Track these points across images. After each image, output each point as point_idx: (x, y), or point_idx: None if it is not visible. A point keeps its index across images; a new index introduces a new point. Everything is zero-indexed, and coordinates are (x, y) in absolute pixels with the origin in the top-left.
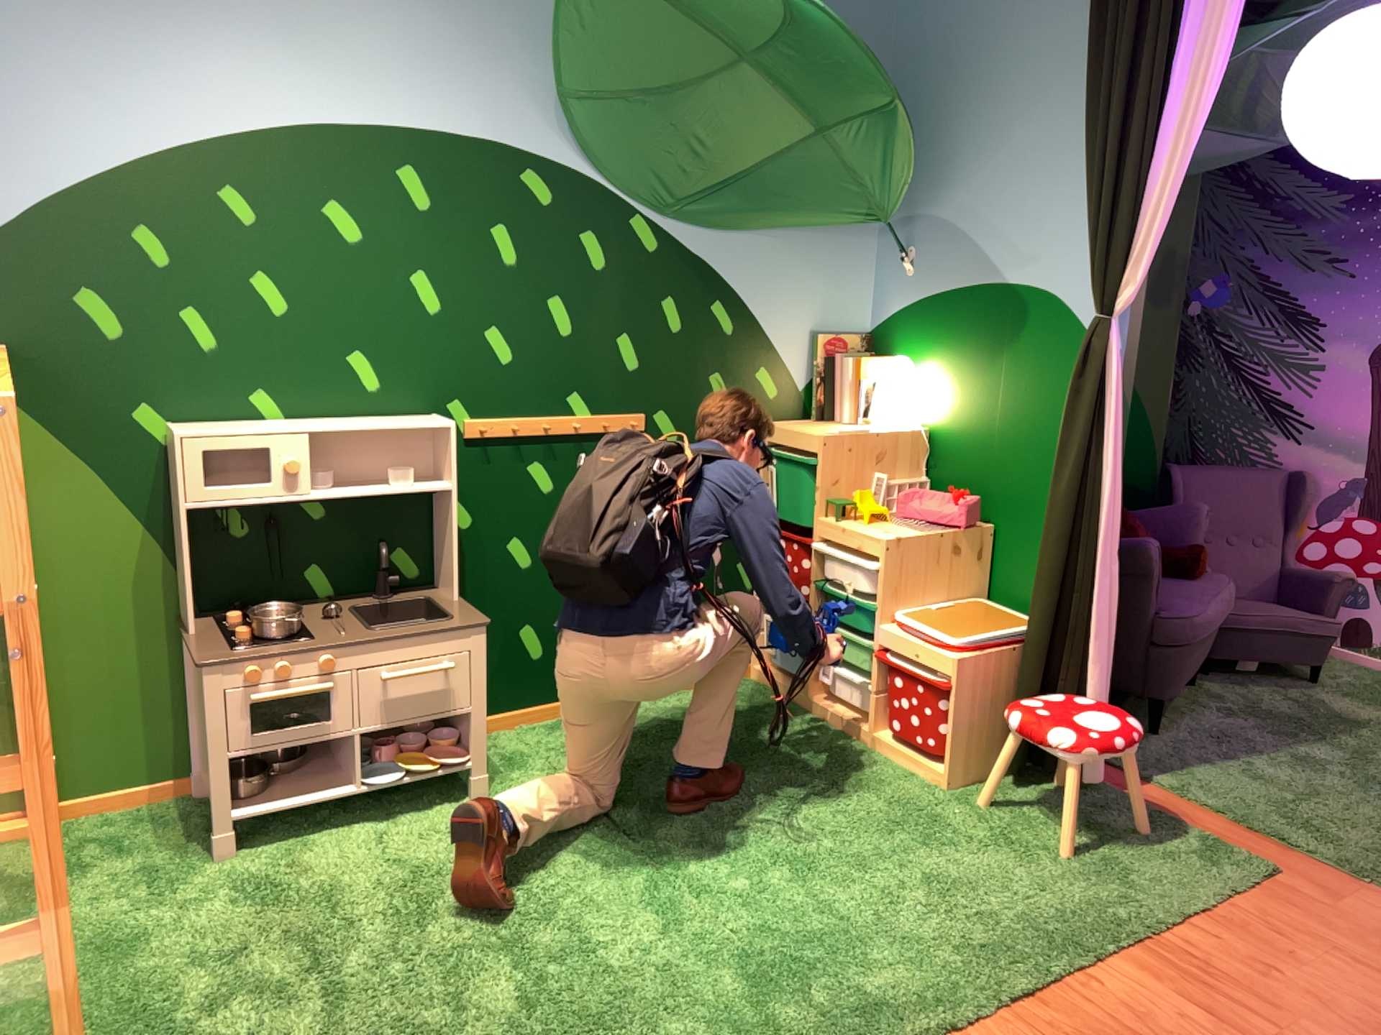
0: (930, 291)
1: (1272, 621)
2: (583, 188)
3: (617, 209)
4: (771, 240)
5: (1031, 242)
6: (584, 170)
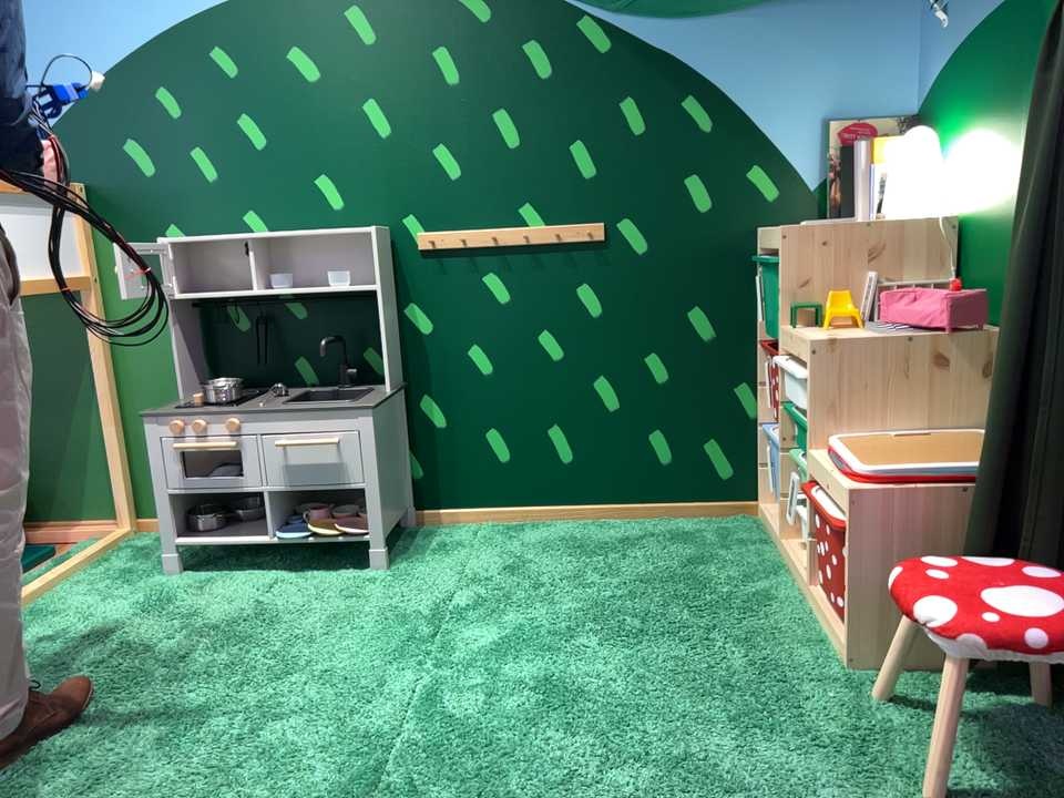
0: (964, 29)
1: None
2: None
3: (558, 7)
4: (759, 14)
5: None
6: None
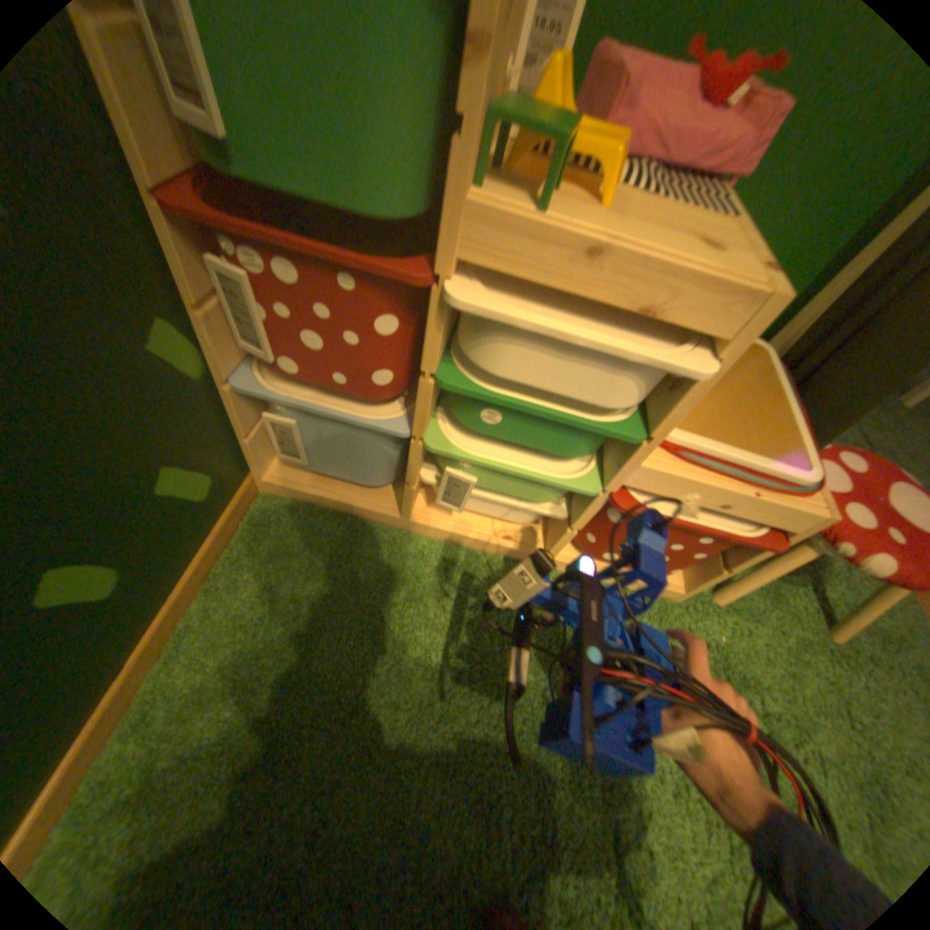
0: None
1: None
2: None
3: None
4: None
5: None
6: None
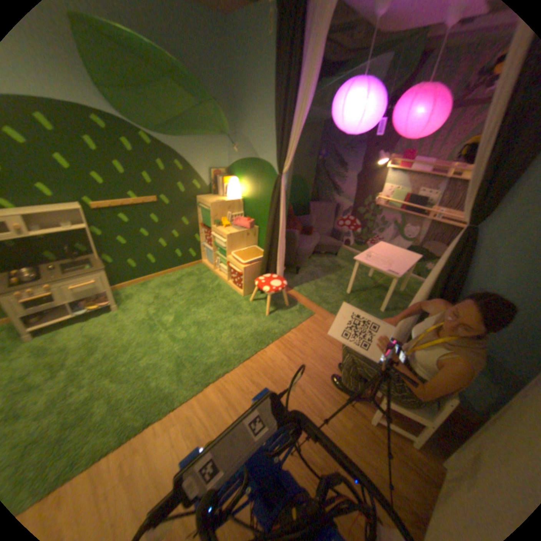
0: (242, 157)
1: (331, 244)
2: (115, 119)
3: (130, 127)
4: (192, 139)
5: (266, 146)
6: (113, 112)
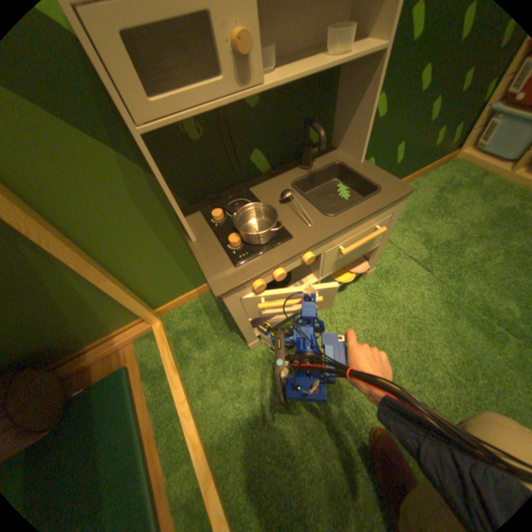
0: None
1: None
2: None
3: None
4: None
5: None
6: None
